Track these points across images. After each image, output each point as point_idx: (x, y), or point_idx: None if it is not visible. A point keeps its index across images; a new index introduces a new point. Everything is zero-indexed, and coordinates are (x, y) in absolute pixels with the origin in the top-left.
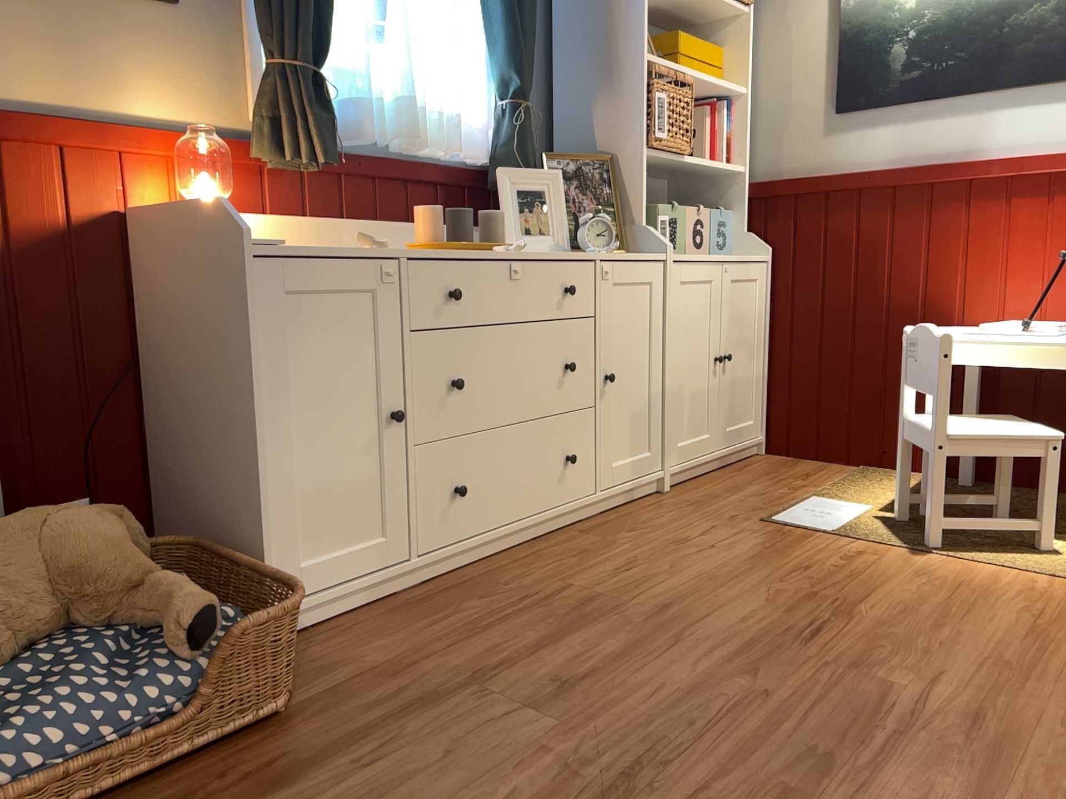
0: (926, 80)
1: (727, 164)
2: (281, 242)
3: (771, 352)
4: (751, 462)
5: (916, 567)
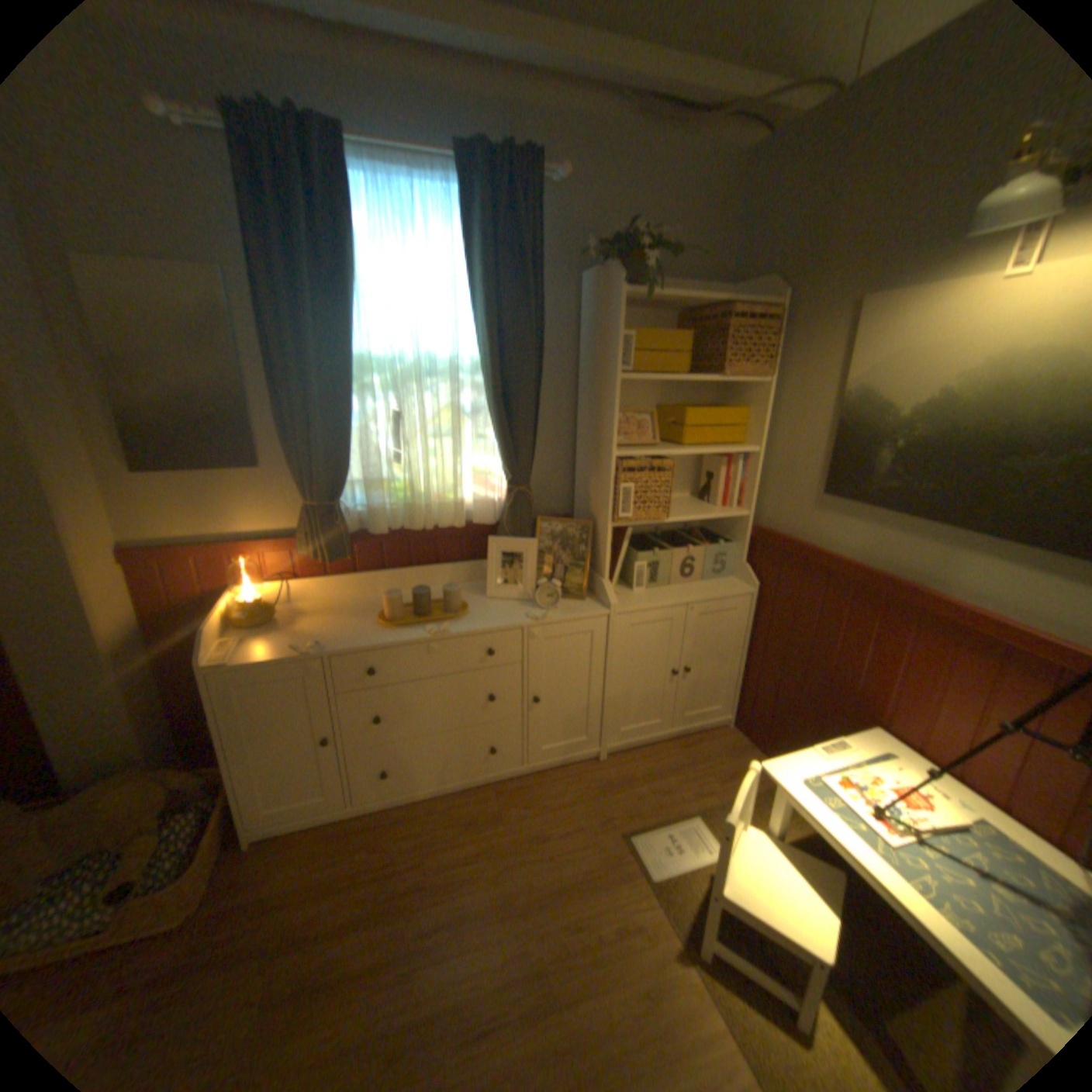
0: (907, 491)
1: (737, 503)
2: (226, 662)
3: (748, 660)
4: (710, 736)
5: (658, 983)
